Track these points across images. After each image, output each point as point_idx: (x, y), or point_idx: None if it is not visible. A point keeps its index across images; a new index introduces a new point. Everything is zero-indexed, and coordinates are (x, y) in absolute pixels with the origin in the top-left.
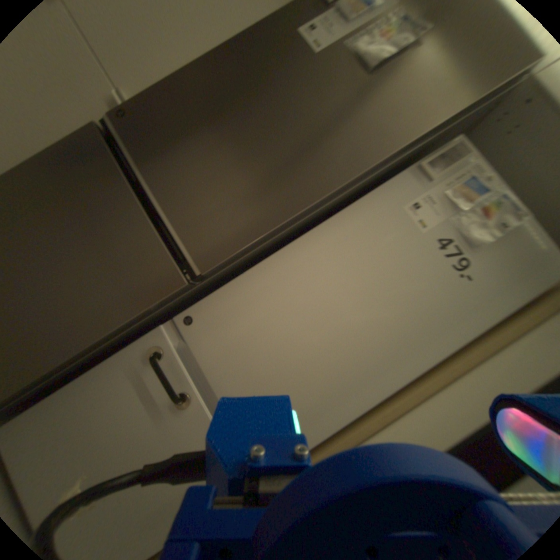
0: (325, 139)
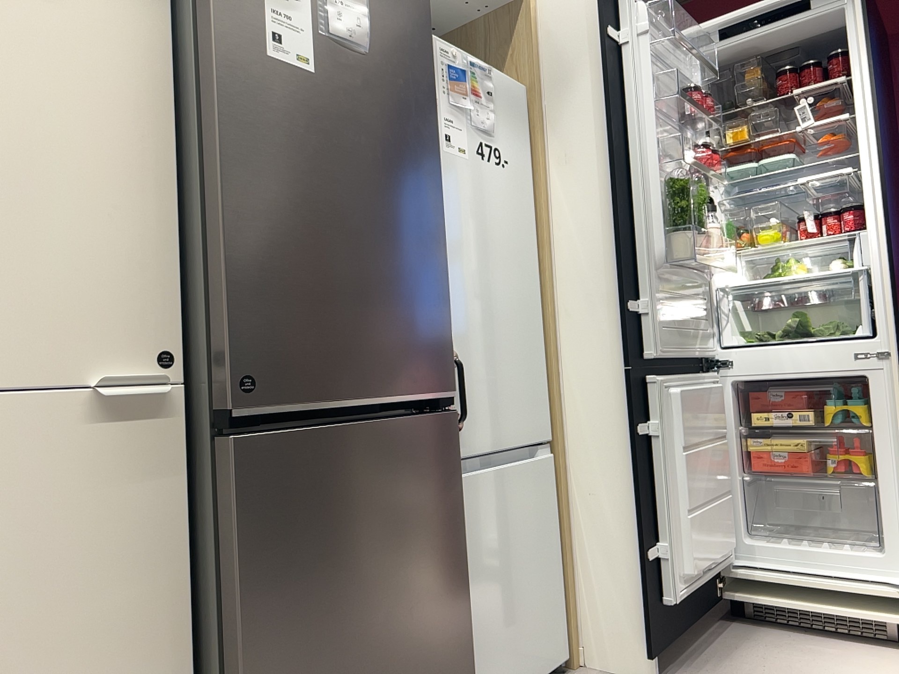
0: (401, 161)
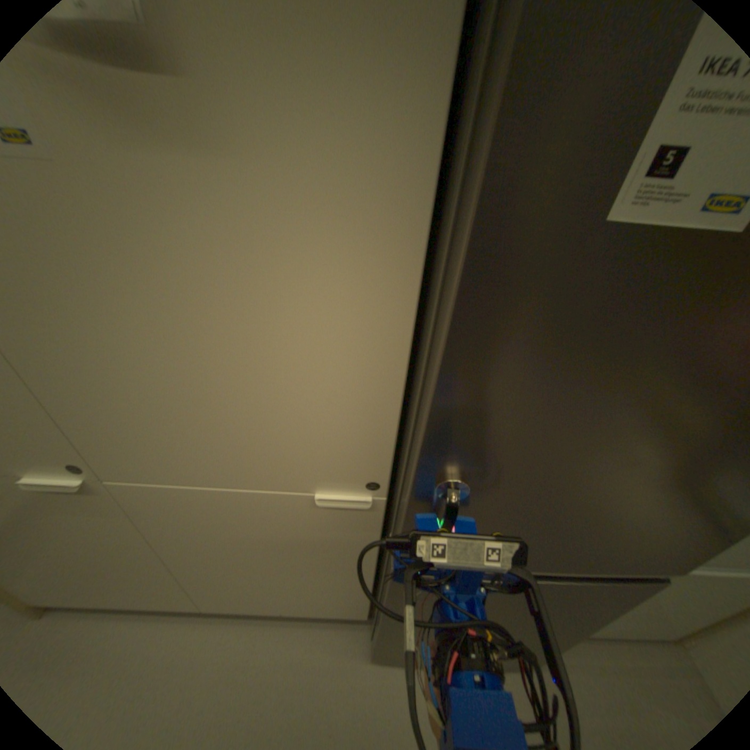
0: None
